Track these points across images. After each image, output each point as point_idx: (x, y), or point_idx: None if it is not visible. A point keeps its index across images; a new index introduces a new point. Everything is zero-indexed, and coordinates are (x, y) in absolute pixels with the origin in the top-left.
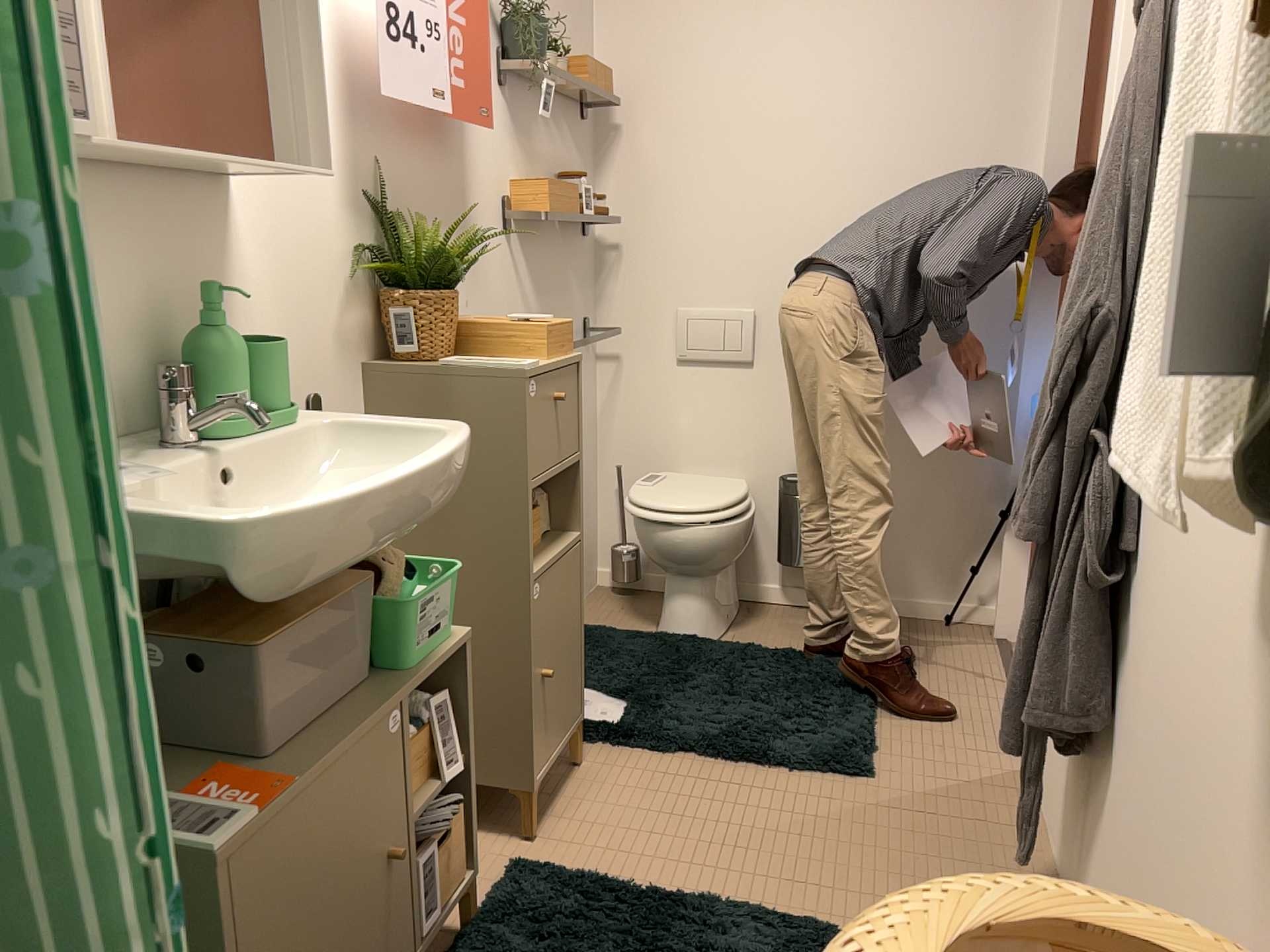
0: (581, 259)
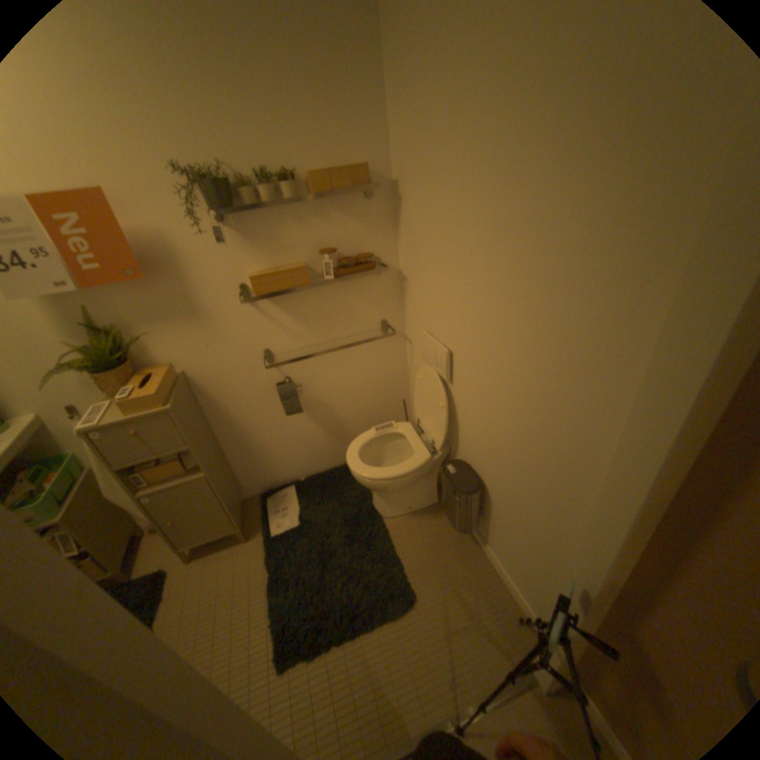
0: (369, 284)
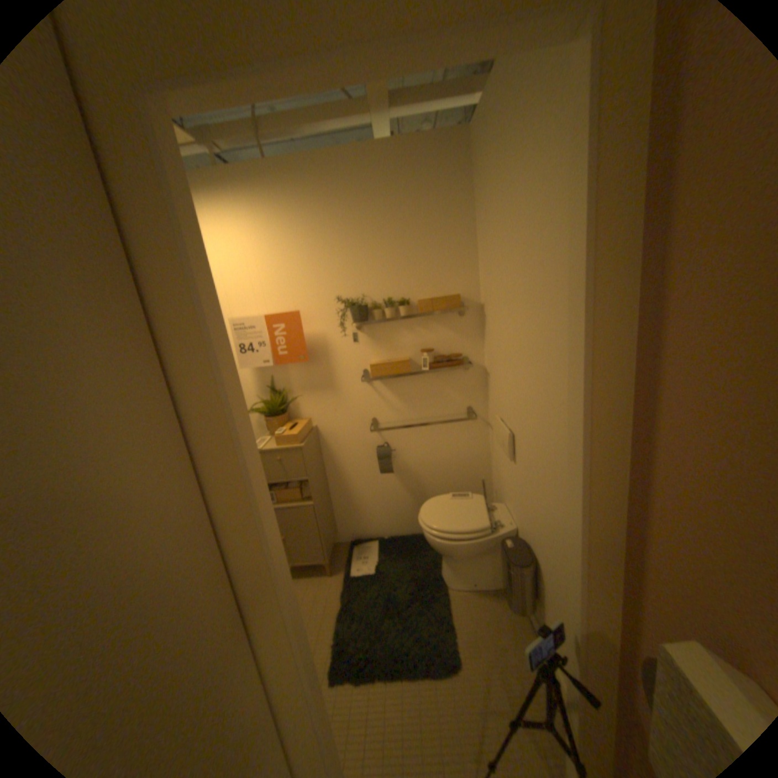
0: (458, 377)
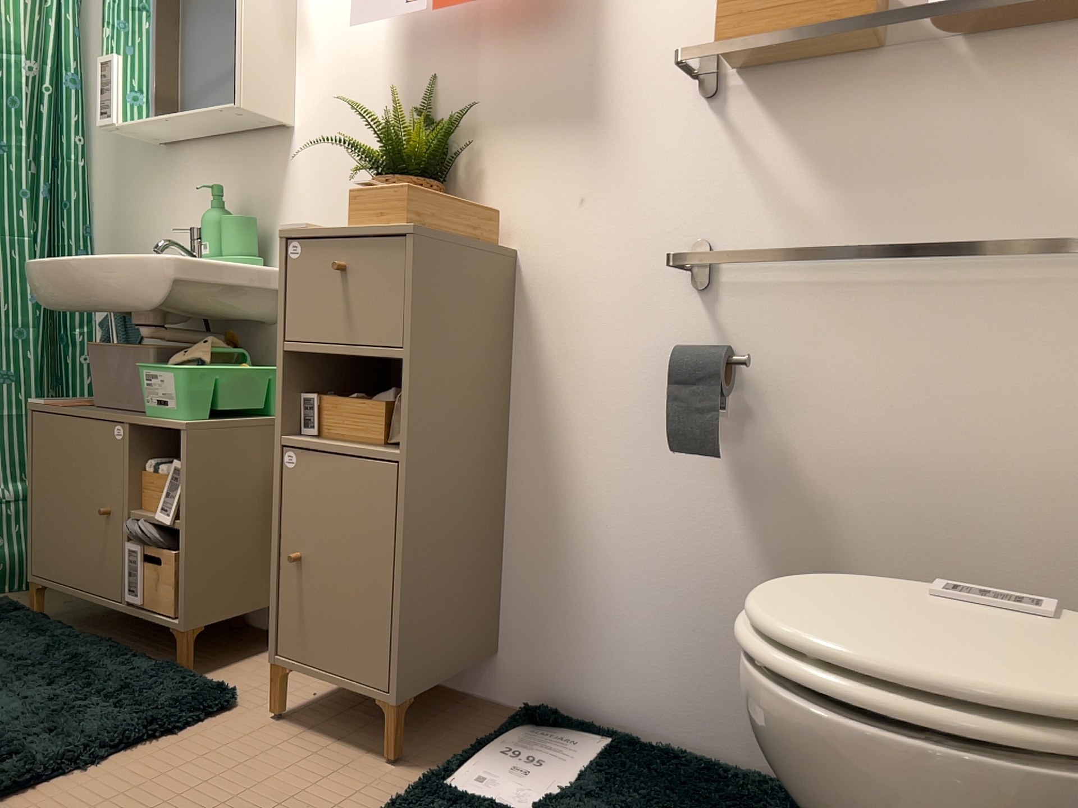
0: None
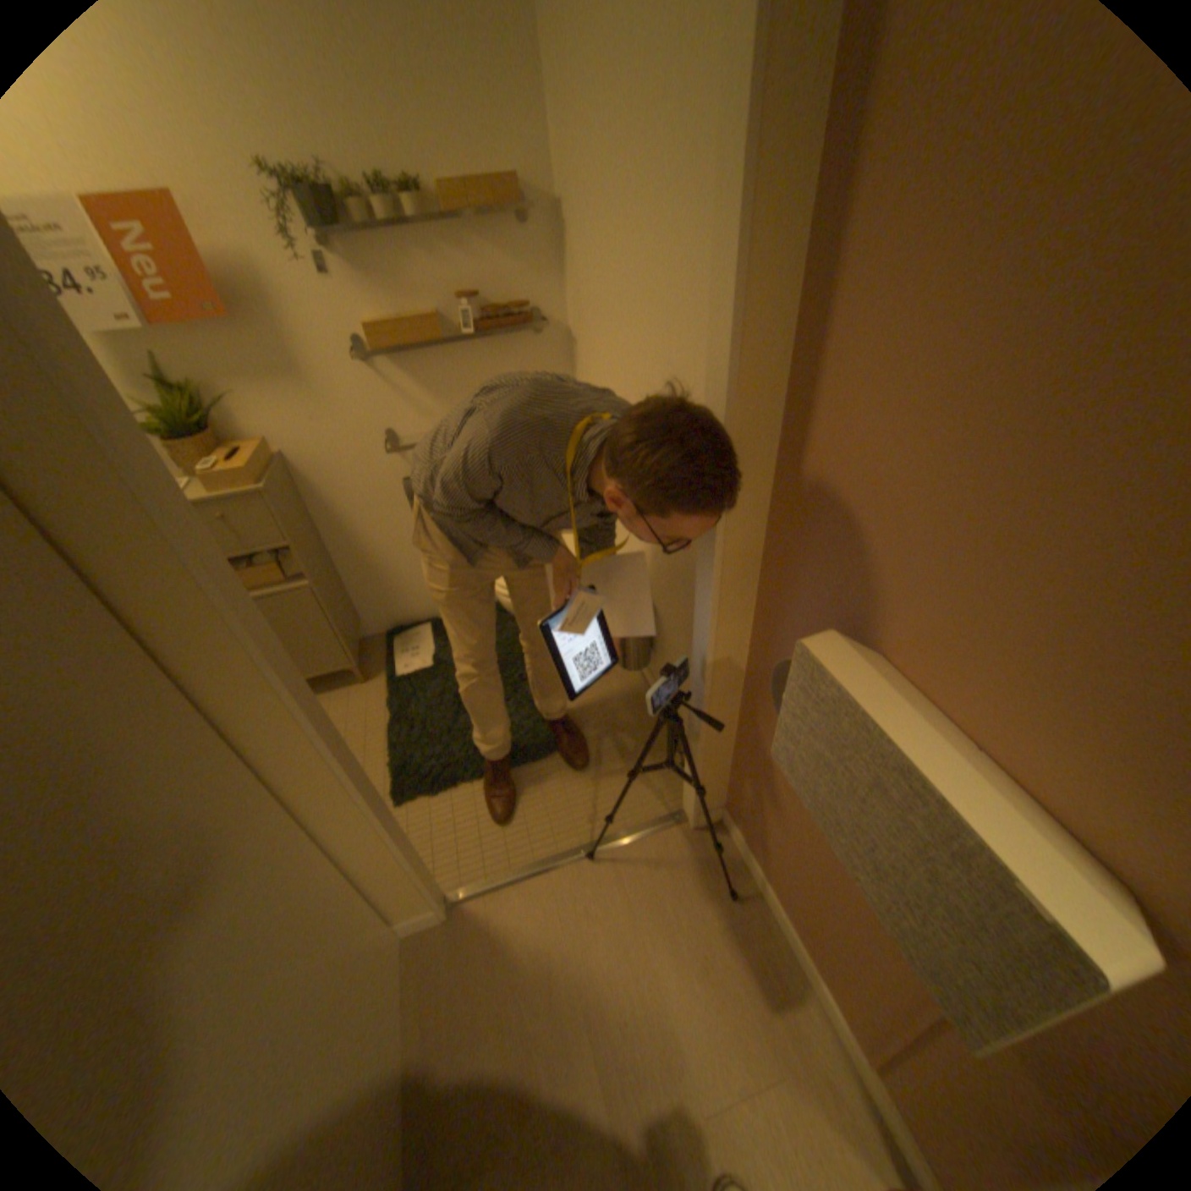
0: (527, 347)
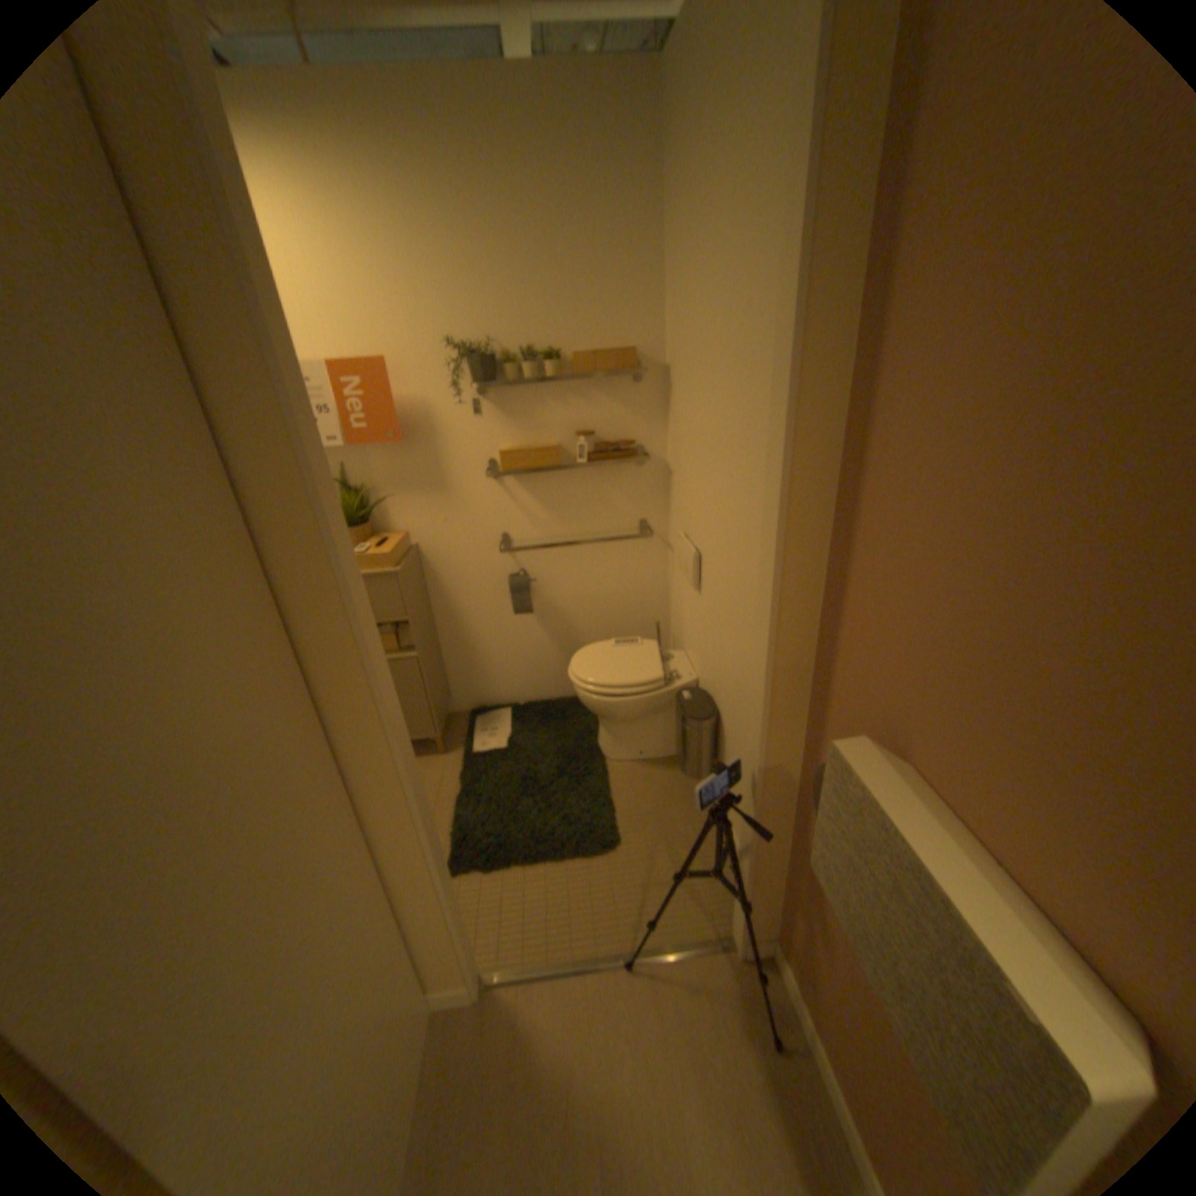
0: (630, 476)
